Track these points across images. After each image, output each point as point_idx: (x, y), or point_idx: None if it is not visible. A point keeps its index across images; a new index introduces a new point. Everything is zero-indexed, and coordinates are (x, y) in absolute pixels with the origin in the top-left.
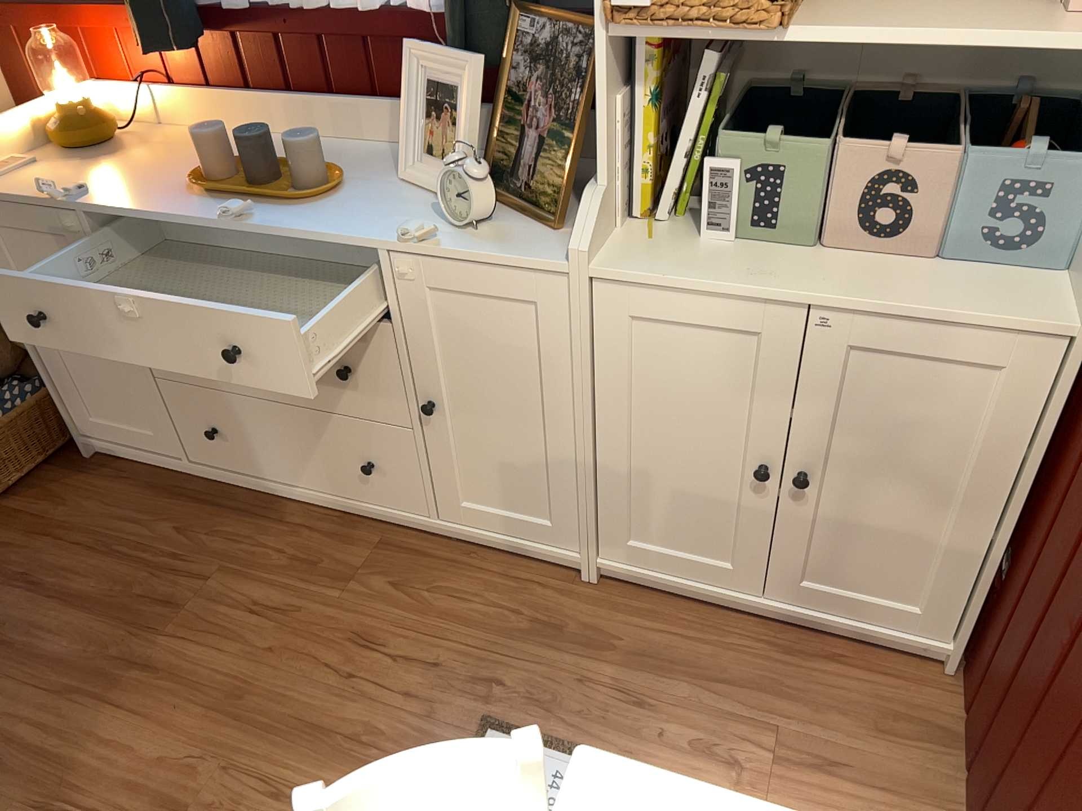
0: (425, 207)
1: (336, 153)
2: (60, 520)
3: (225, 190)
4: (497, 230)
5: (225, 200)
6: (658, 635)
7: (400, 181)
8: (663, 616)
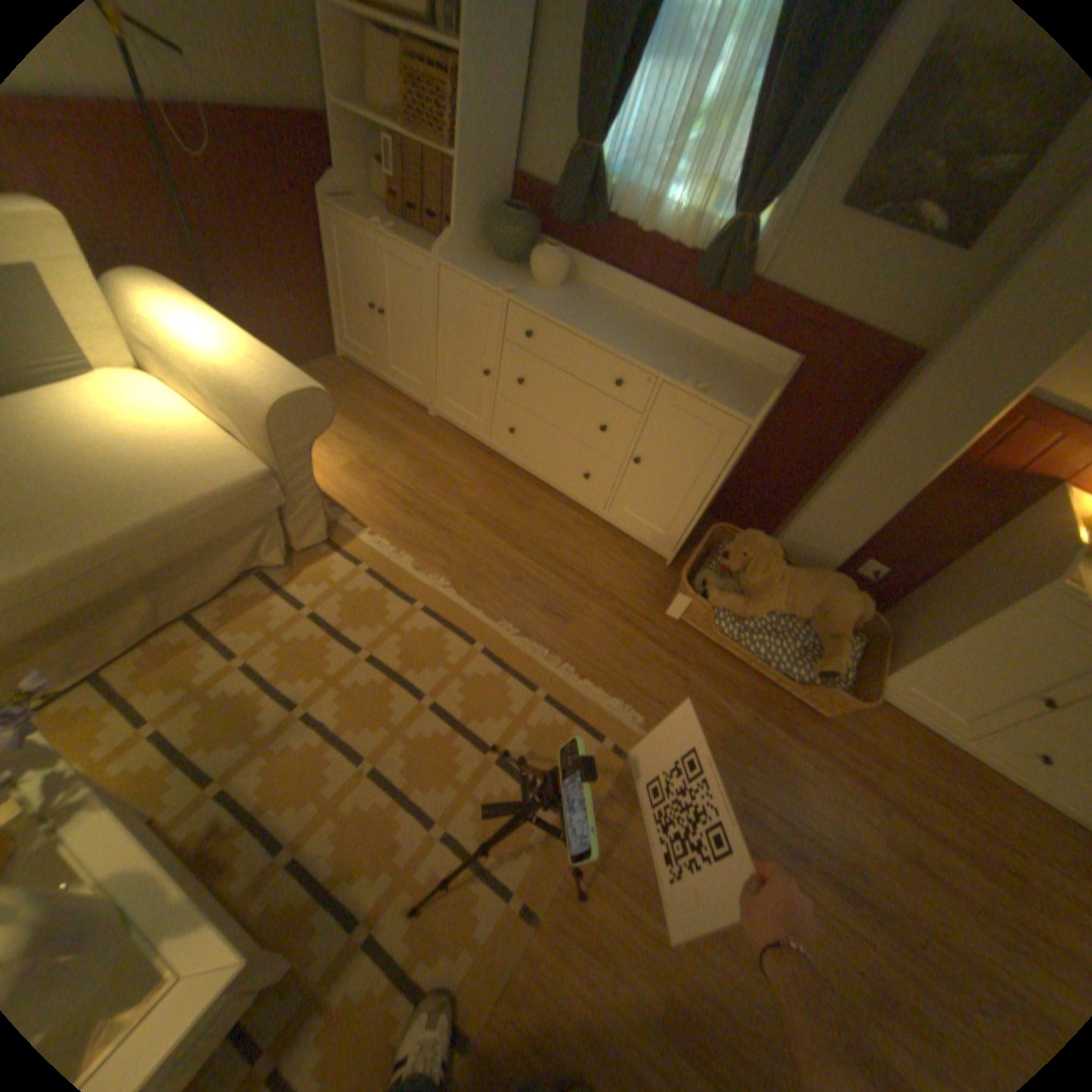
0: None
1: None
2: (886, 755)
3: None
4: None
5: None
6: None
7: None
8: None
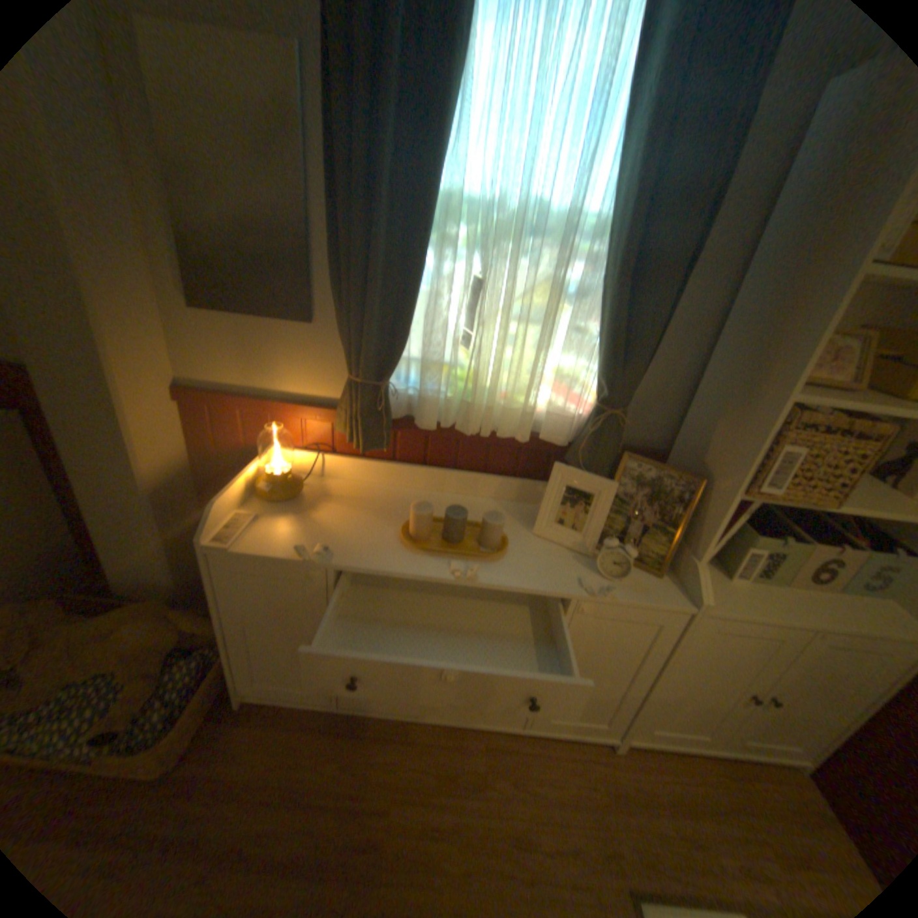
0: (570, 561)
1: (470, 510)
2: (237, 783)
3: (441, 553)
4: (631, 583)
5: (440, 559)
6: (674, 790)
7: (534, 537)
8: (667, 773)
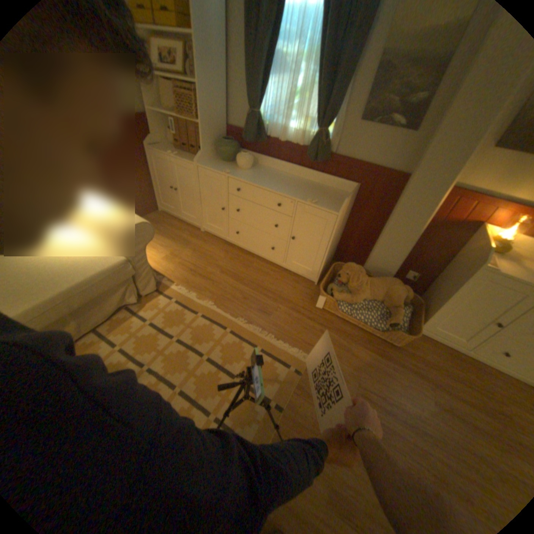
0: None
1: None
2: (430, 362)
3: None
4: None
5: None
6: None
7: None
8: None
